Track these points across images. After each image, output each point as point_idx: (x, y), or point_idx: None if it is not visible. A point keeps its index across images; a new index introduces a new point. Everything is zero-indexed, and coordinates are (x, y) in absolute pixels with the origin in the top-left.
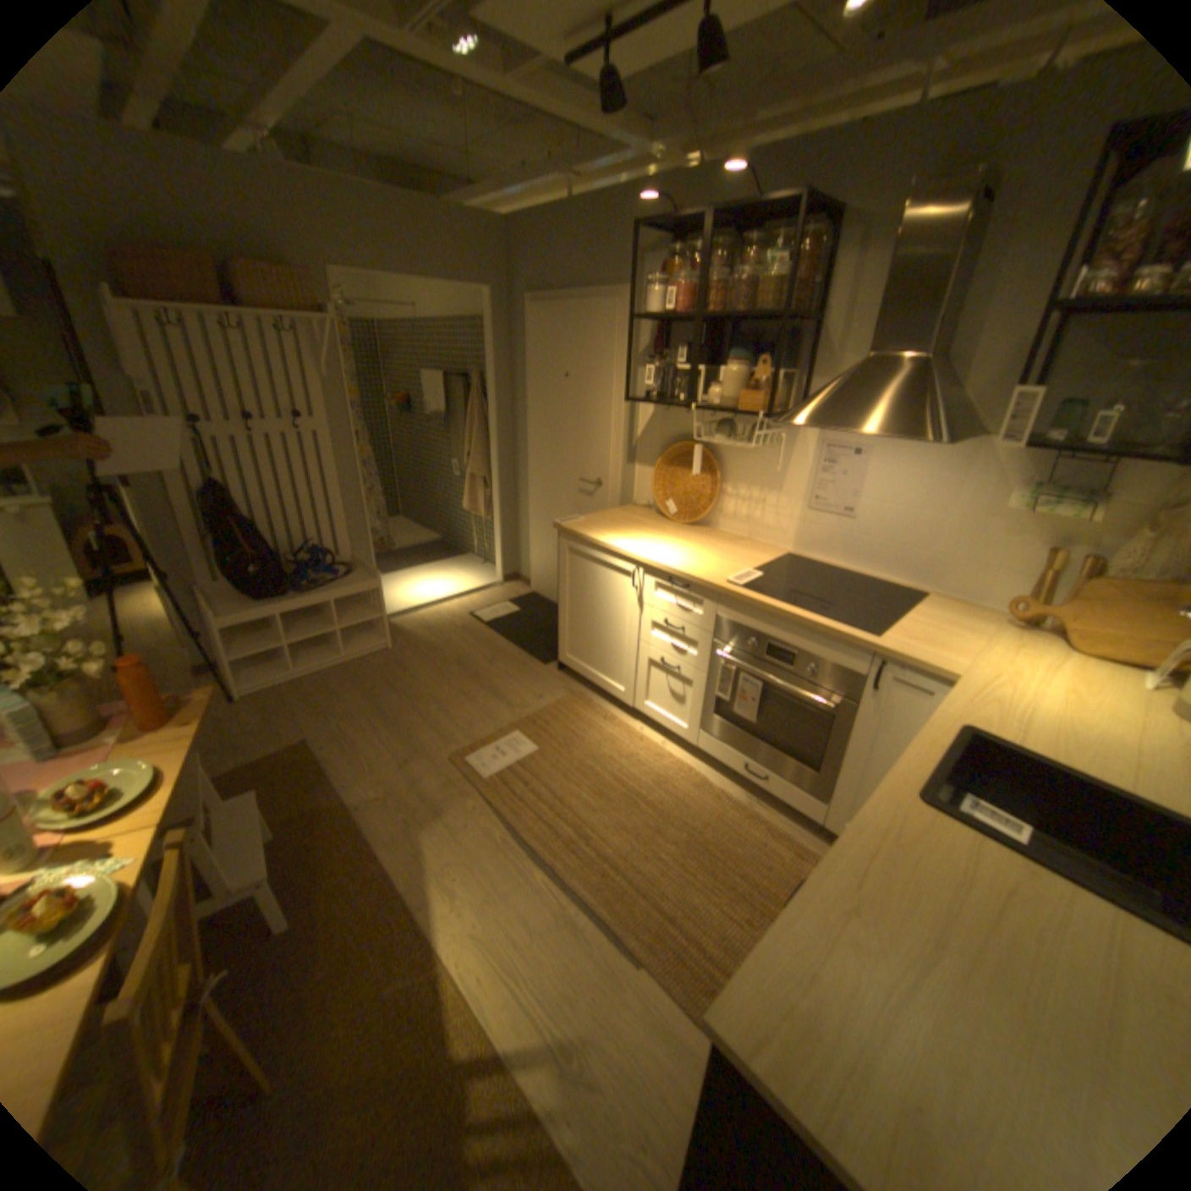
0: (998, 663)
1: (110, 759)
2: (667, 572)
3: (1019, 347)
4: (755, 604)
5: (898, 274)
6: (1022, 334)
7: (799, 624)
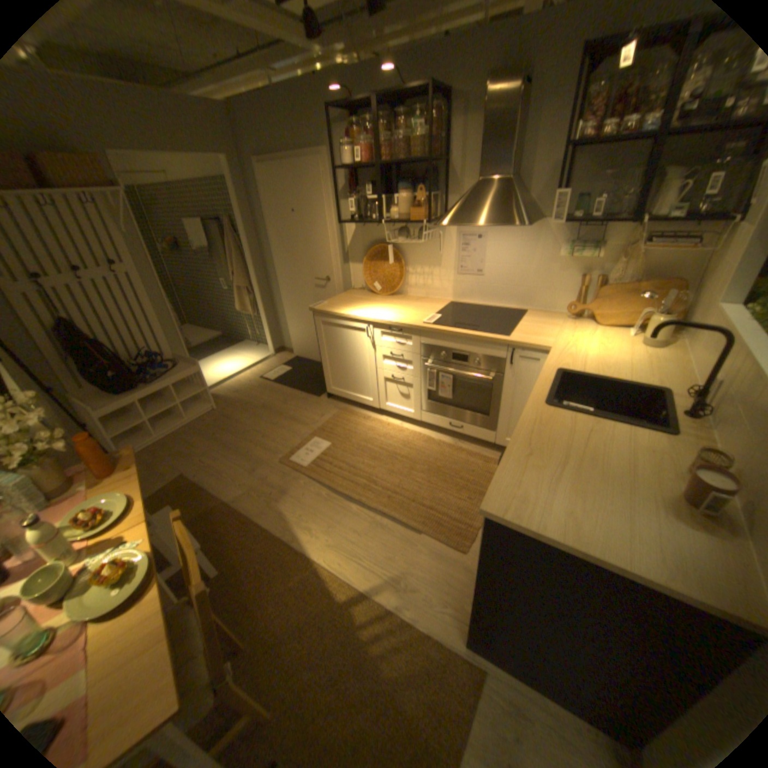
0: (566, 337)
1: (89, 497)
2: (387, 324)
3: (554, 168)
4: (441, 332)
5: (488, 130)
6: (555, 160)
7: (467, 338)
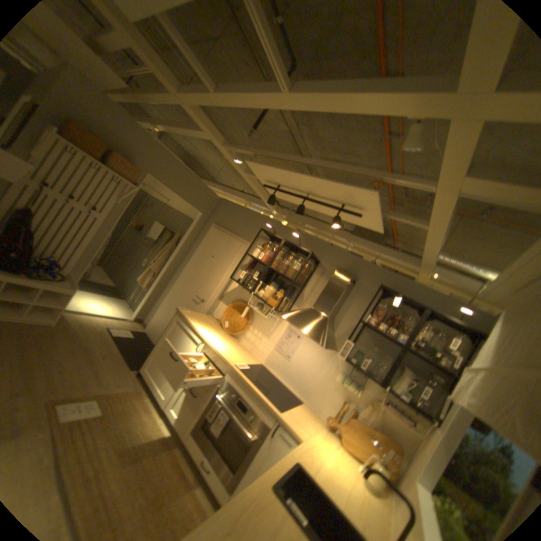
0: (316, 442)
1: None
2: (213, 351)
3: (352, 329)
4: (241, 380)
5: (327, 290)
6: (353, 325)
7: (254, 396)
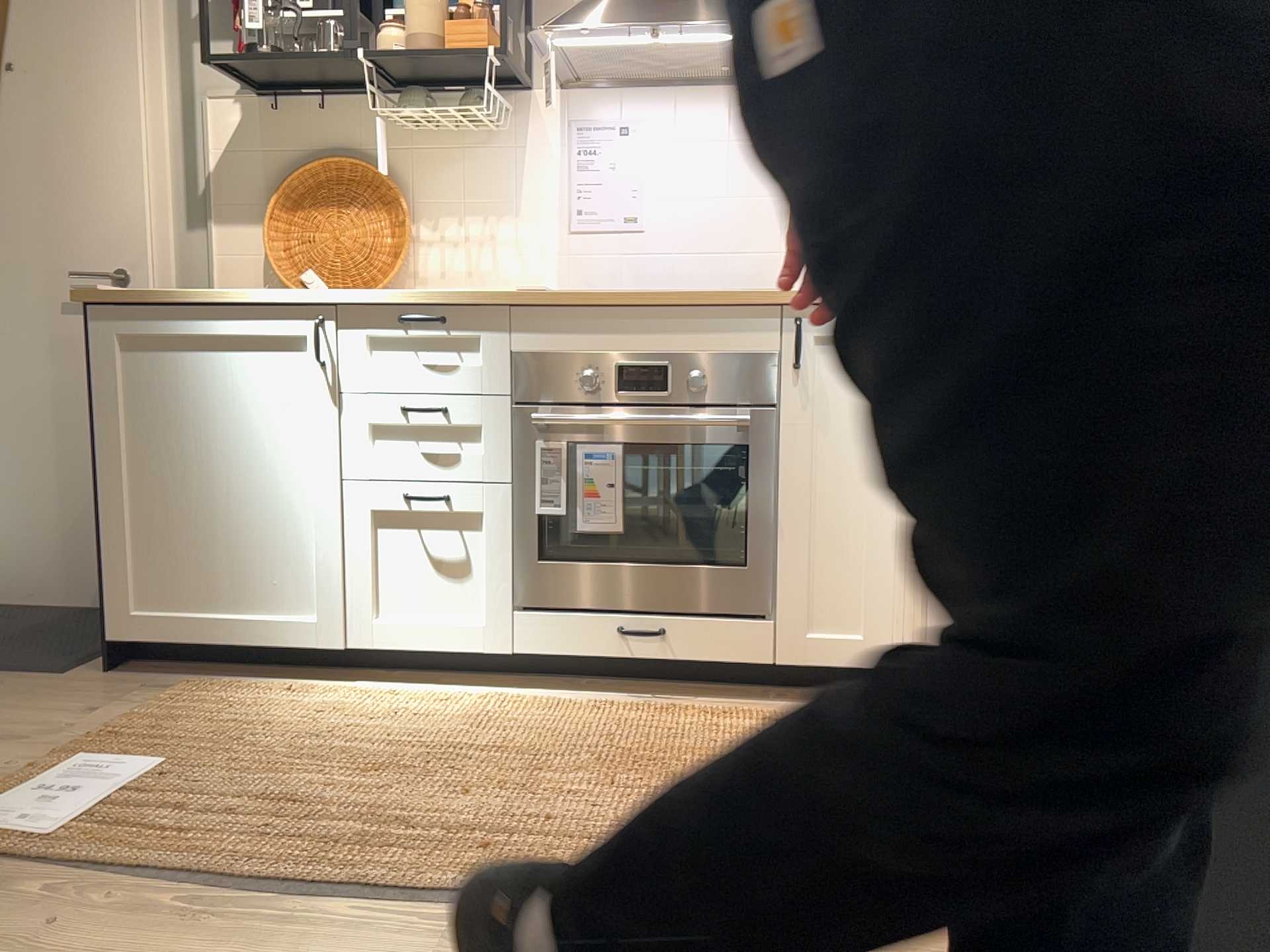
0: None
1: None
2: (396, 304)
3: None
4: (585, 299)
5: None
6: None
7: (666, 308)
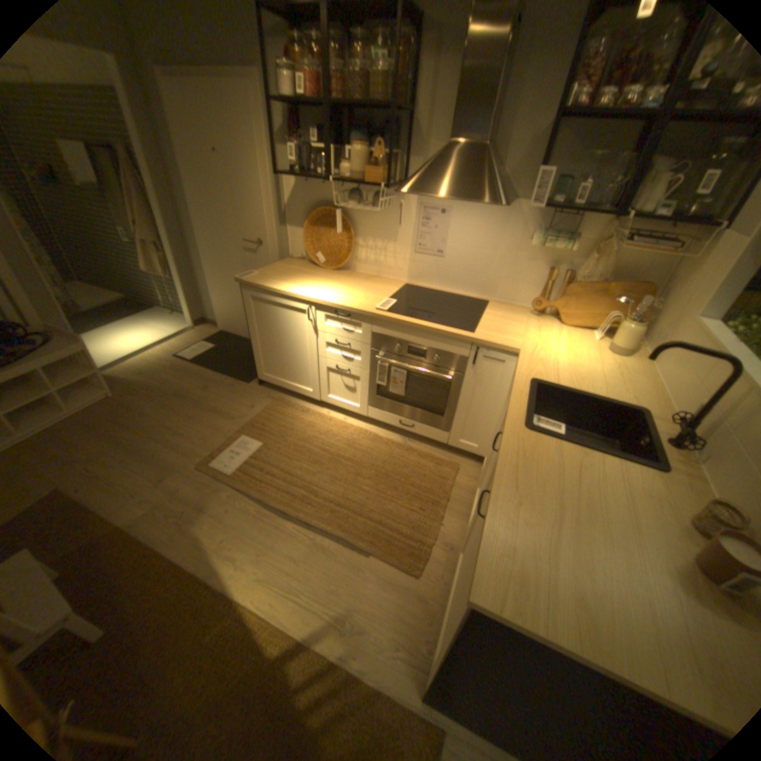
0: (533, 338)
1: None
2: (334, 307)
3: (535, 140)
4: (398, 322)
5: (467, 79)
6: (537, 130)
7: (427, 332)
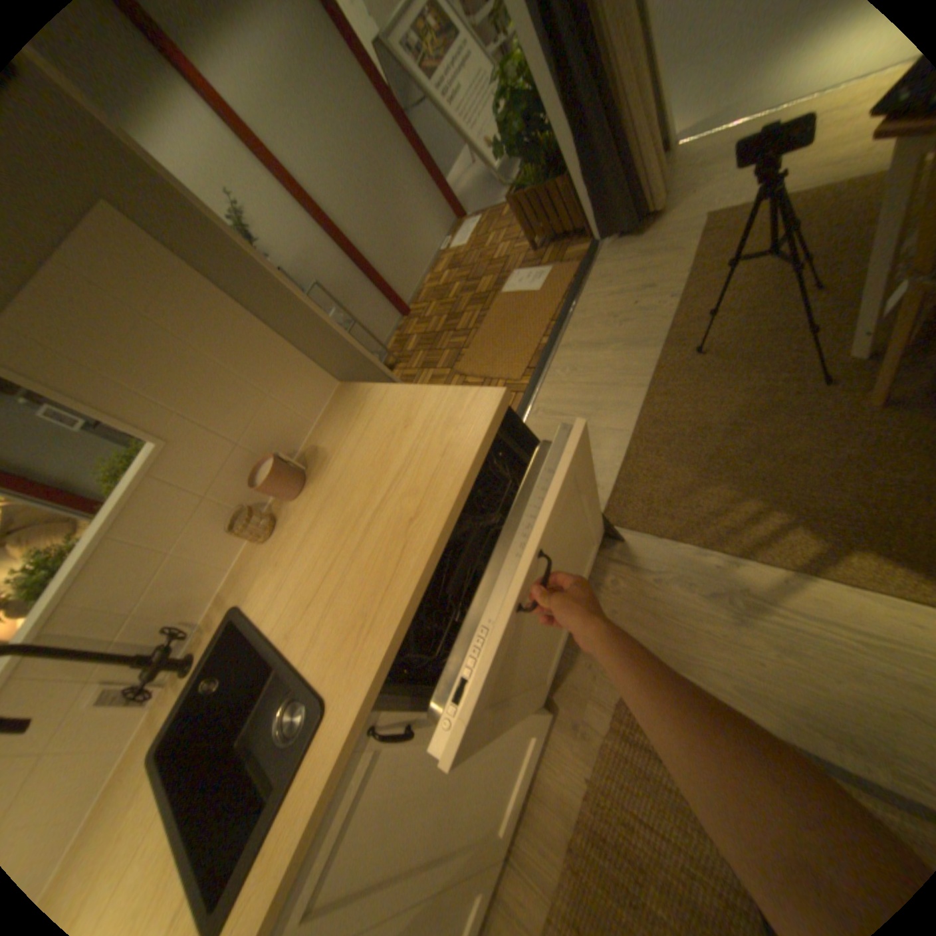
0: None
1: None
2: None
3: None
4: None
5: None
6: None
7: None
